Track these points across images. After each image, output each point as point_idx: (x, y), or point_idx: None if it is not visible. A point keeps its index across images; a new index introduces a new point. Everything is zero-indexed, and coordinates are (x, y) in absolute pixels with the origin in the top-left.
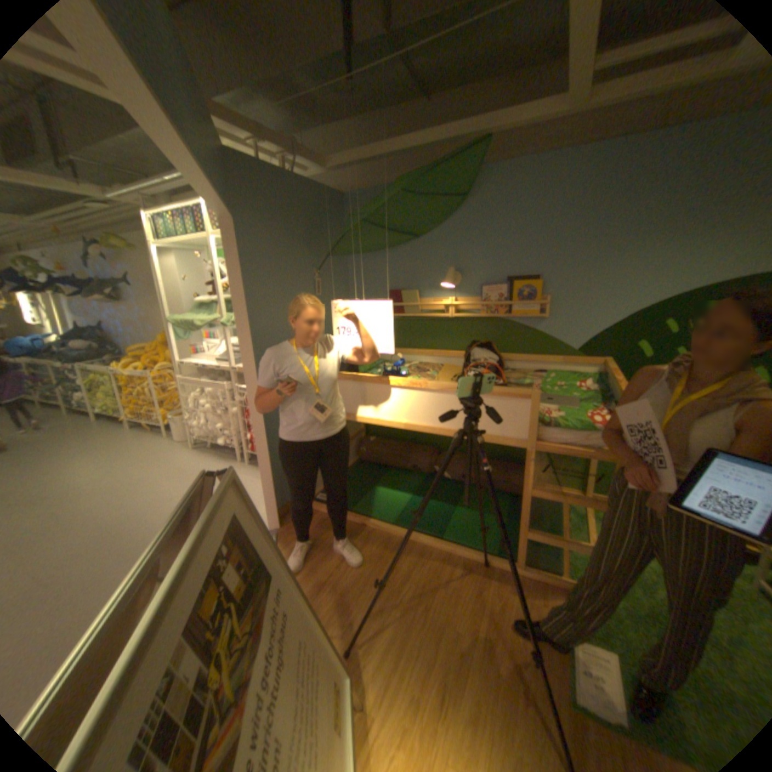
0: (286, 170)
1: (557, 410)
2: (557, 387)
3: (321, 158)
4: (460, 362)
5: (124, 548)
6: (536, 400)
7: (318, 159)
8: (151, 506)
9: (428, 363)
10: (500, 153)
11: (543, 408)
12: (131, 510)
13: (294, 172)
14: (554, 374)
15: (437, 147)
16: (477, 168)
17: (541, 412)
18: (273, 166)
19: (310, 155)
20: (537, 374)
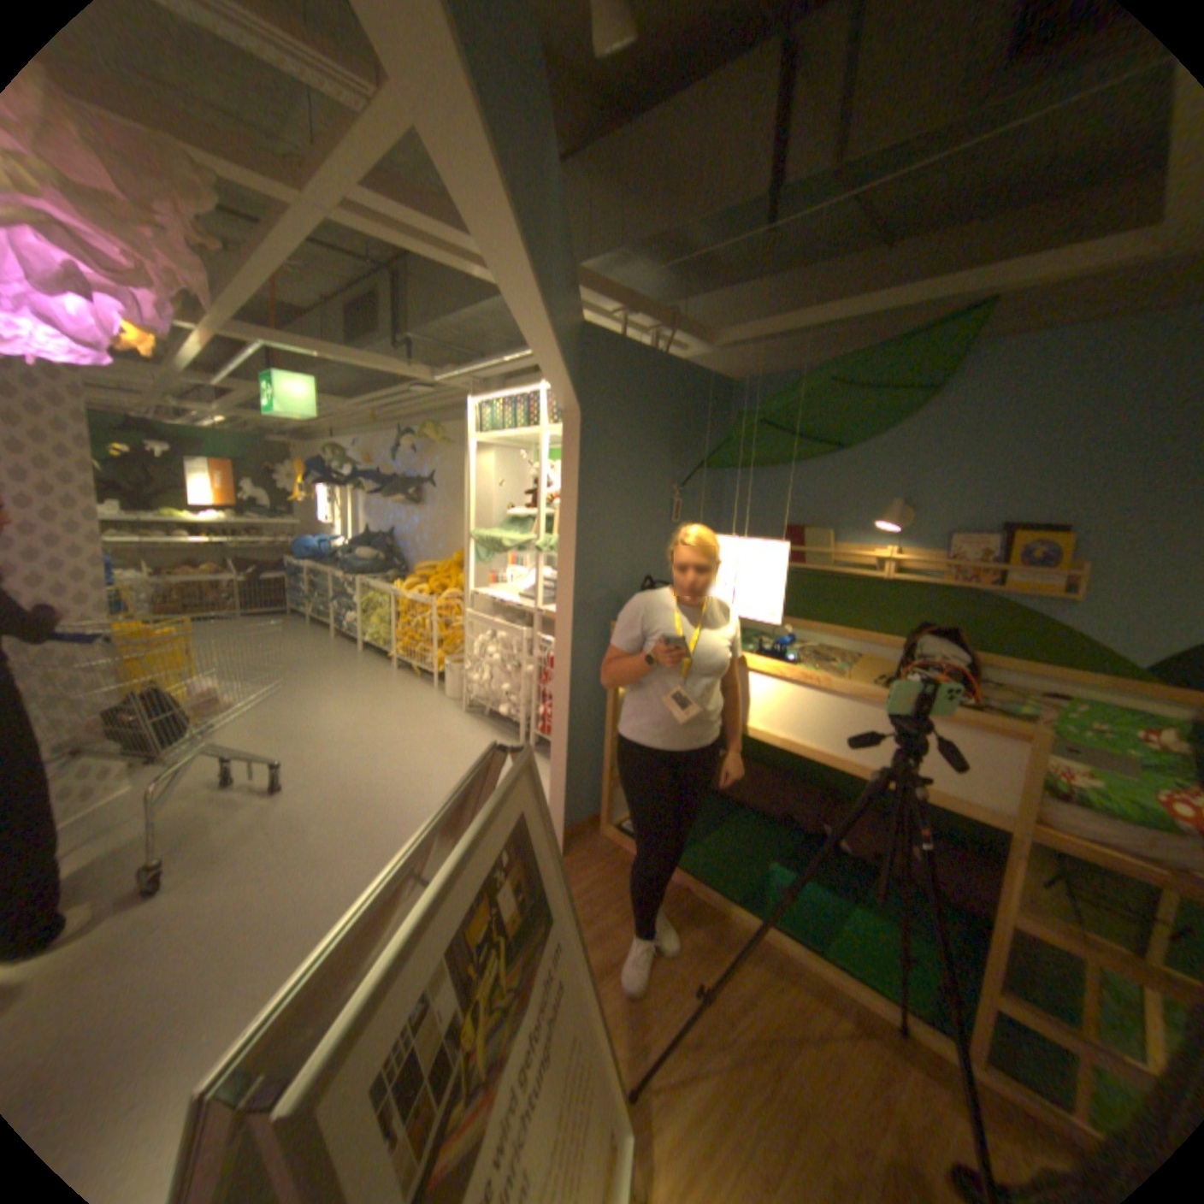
0: (658, 350)
1: (1088, 775)
2: (1092, 732)
3: (710, 333)
4: (895, 655)
5: (365, 827)
6: (1044, 747)
7: (706, 334)
8: (405, 779)
9: (836, 649)
10: (1012, 322)
11: (1057, 766)
12: (381, 777)
13: (669, 352)
14: (1089, 708)
15: (896, 314)
16: (965, 346)
17: (1053, 773)
18: (642, 346)
19: (695, 330)
20: (1050, 702)
